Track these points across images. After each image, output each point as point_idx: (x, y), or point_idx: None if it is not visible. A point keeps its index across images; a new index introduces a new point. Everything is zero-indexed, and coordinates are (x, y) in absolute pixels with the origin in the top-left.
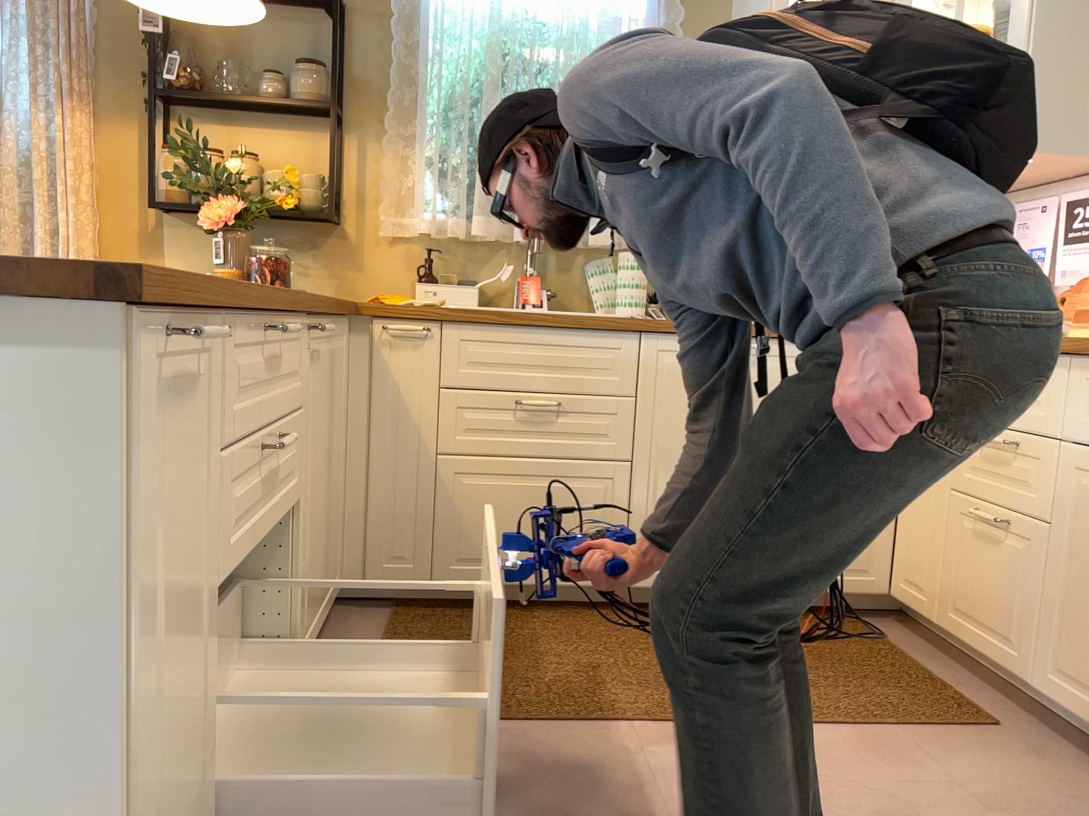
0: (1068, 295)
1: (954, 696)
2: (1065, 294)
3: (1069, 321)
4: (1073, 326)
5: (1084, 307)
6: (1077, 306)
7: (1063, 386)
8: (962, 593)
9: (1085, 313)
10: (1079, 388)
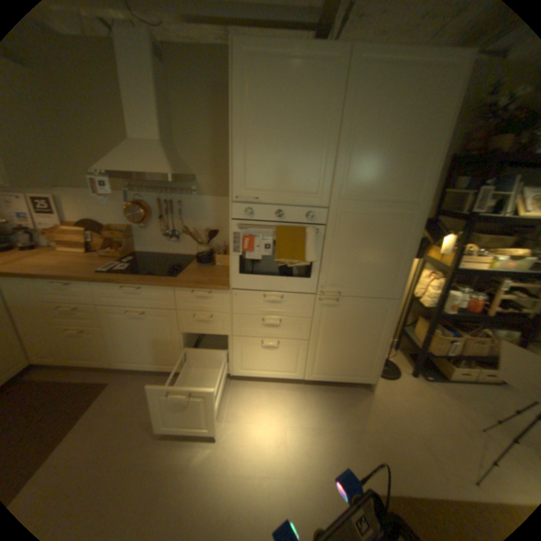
0: (46, 231)
1: (87, 384)
2: (43, 230)
3: (53, 243)
4: (58, 246)
5: (59, 239)
6: (54, 237)
7: (89, 289)
8: (71, 353)
9: (61, 242)
10: (97, 290)
